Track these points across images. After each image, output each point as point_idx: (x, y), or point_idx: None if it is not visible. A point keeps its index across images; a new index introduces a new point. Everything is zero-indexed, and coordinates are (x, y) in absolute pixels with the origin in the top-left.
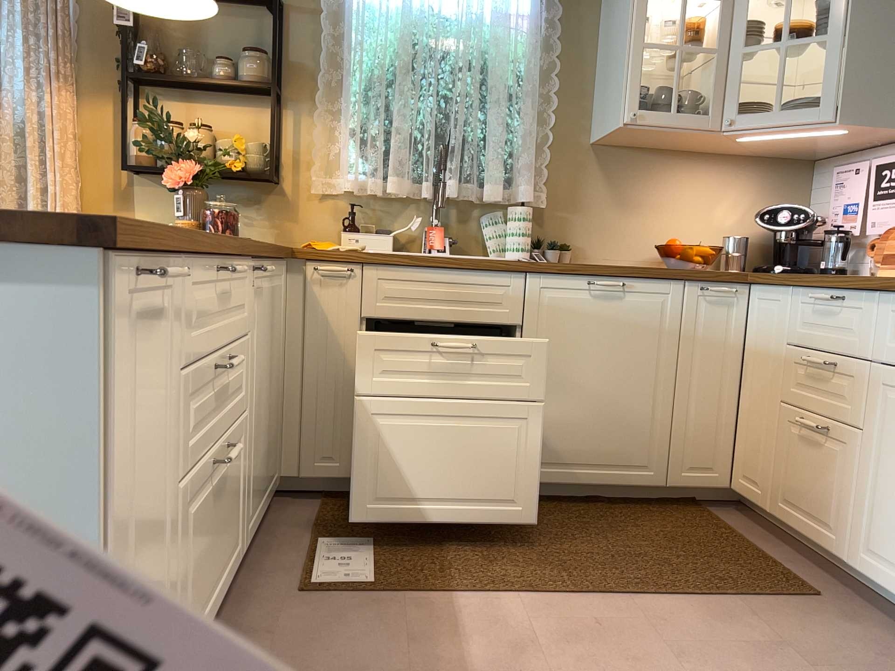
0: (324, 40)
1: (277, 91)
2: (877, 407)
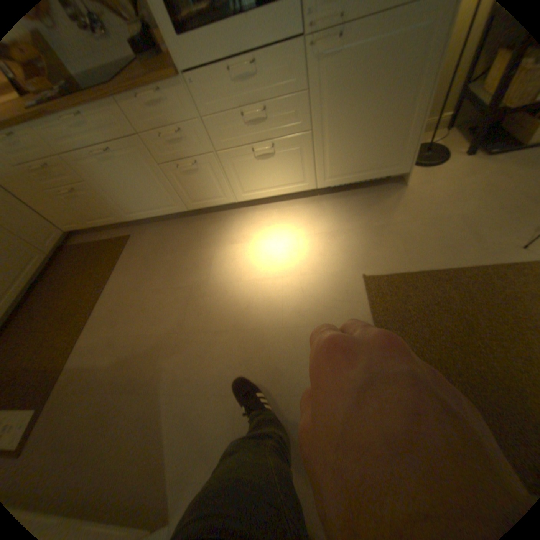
0: None
1: None
2: (78, 171)
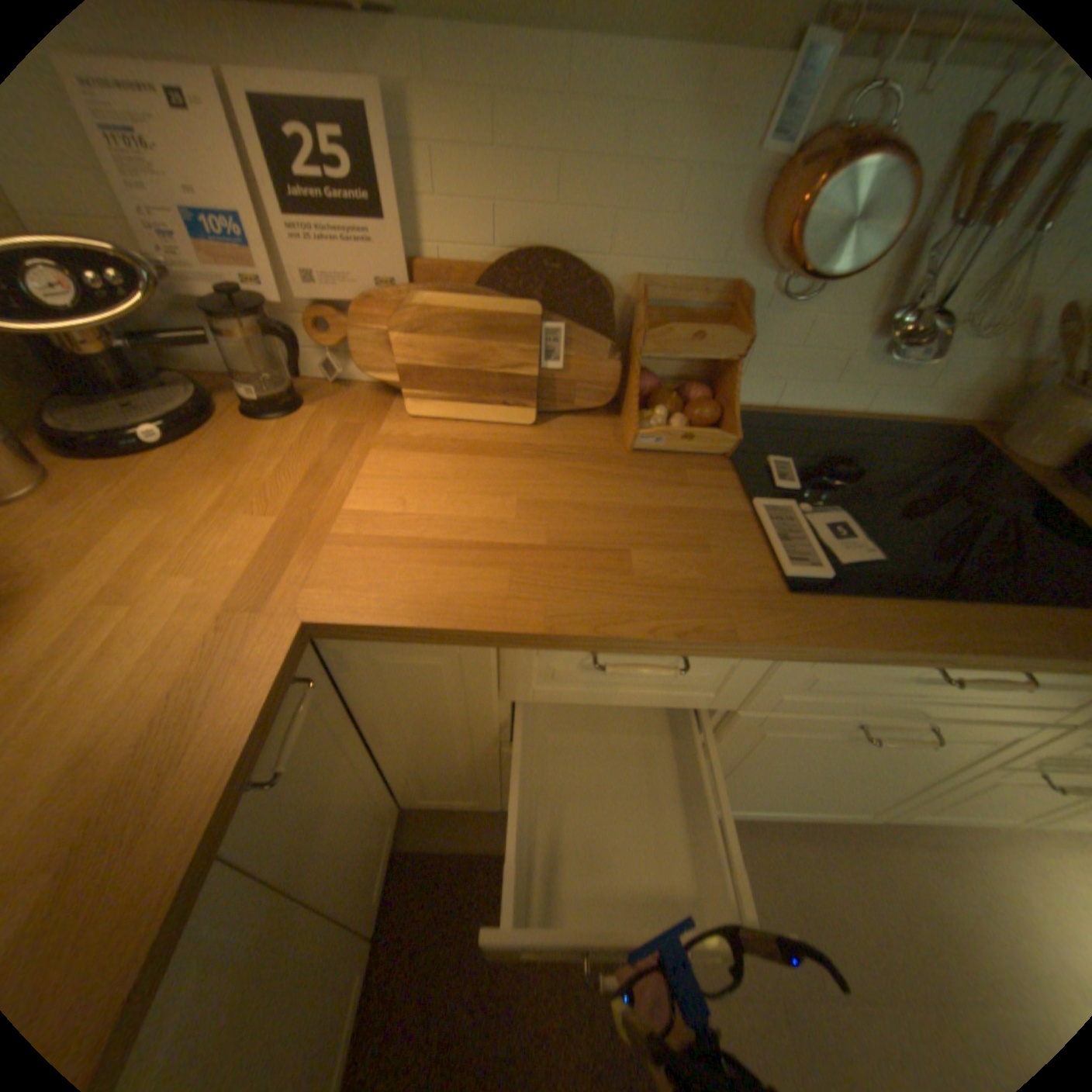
0: None
1: None
2: (738, 743)
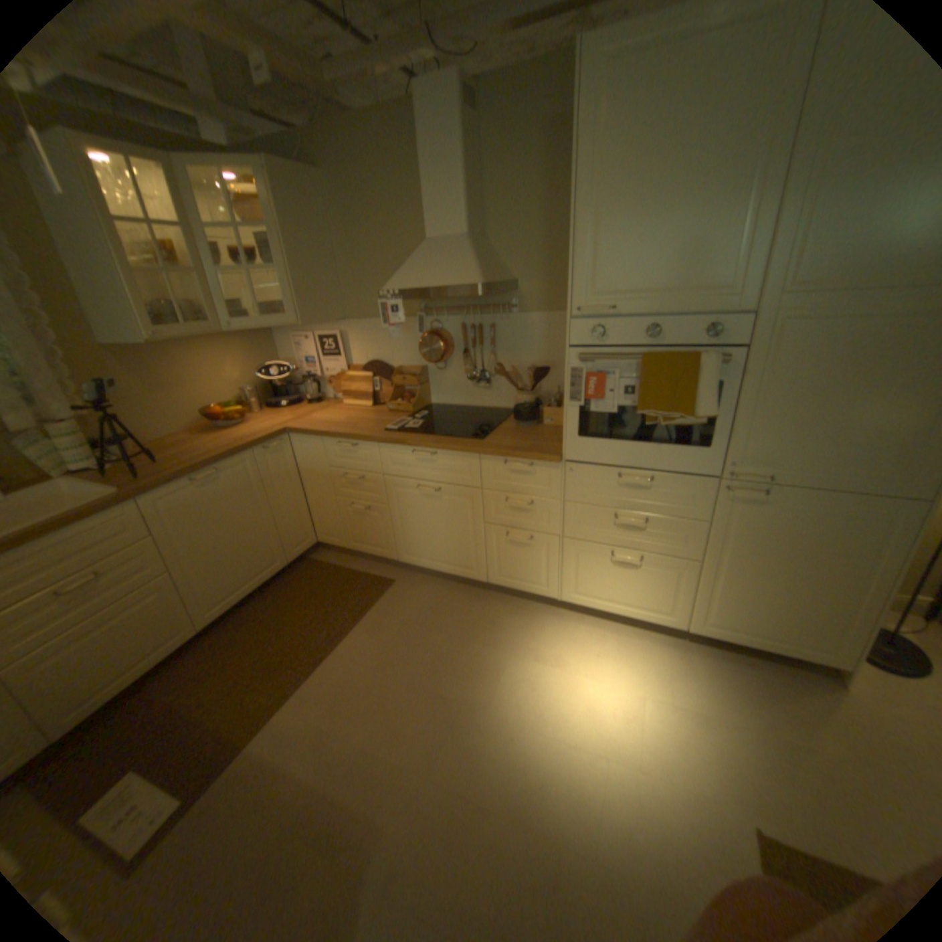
0: None
1: None
2: (392, 494)
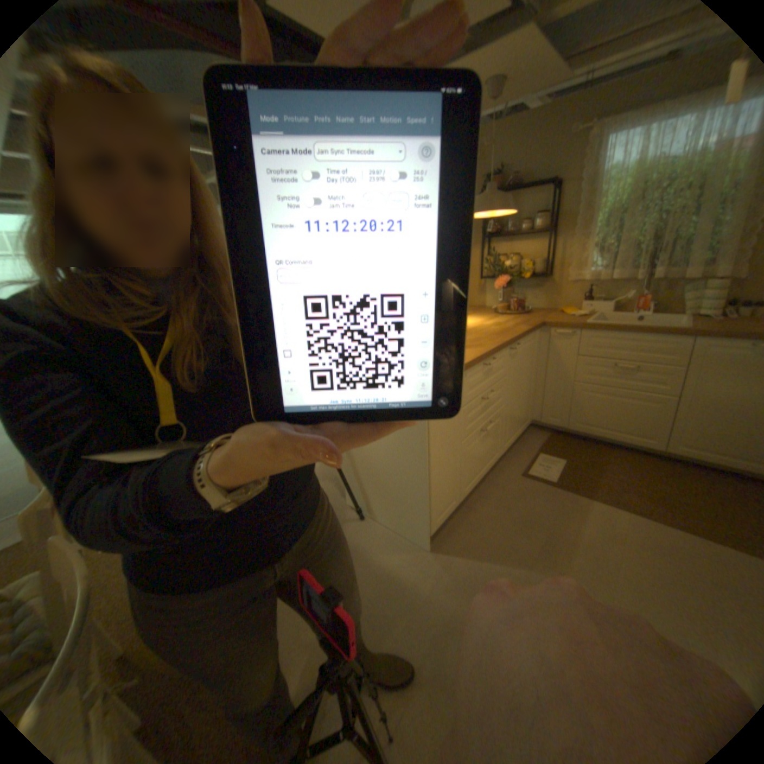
0: (584, 193)
1: (553, 228)
2: None
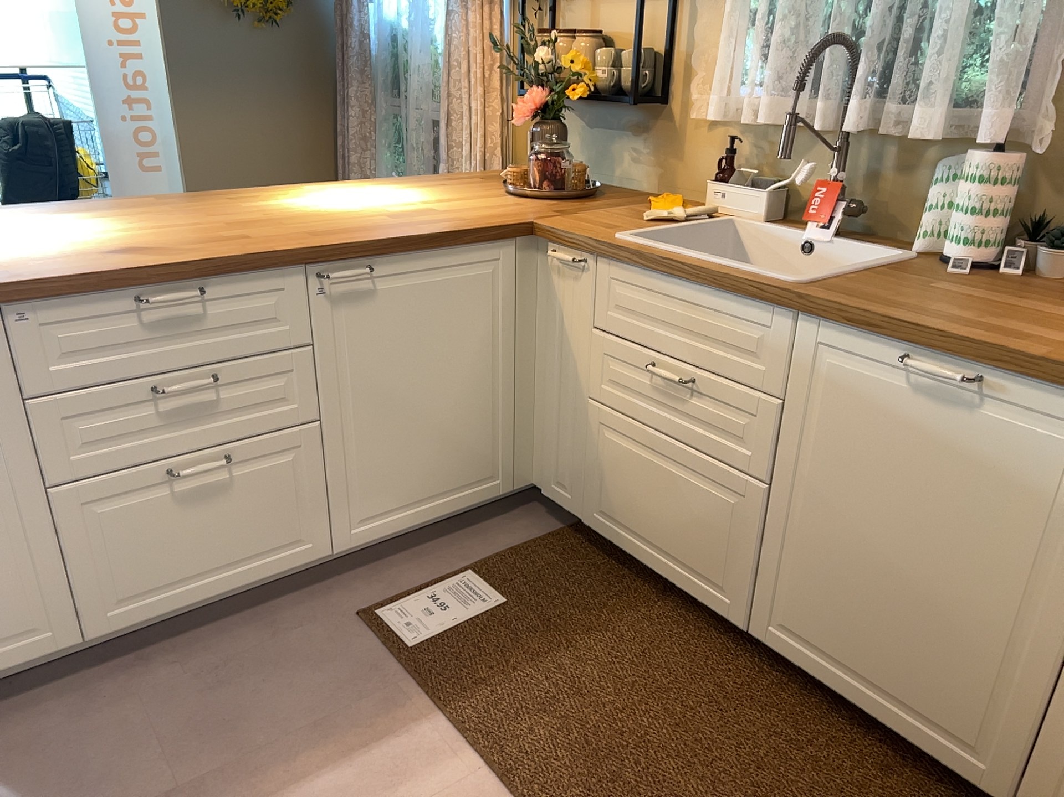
0: None
1: None
2: None
